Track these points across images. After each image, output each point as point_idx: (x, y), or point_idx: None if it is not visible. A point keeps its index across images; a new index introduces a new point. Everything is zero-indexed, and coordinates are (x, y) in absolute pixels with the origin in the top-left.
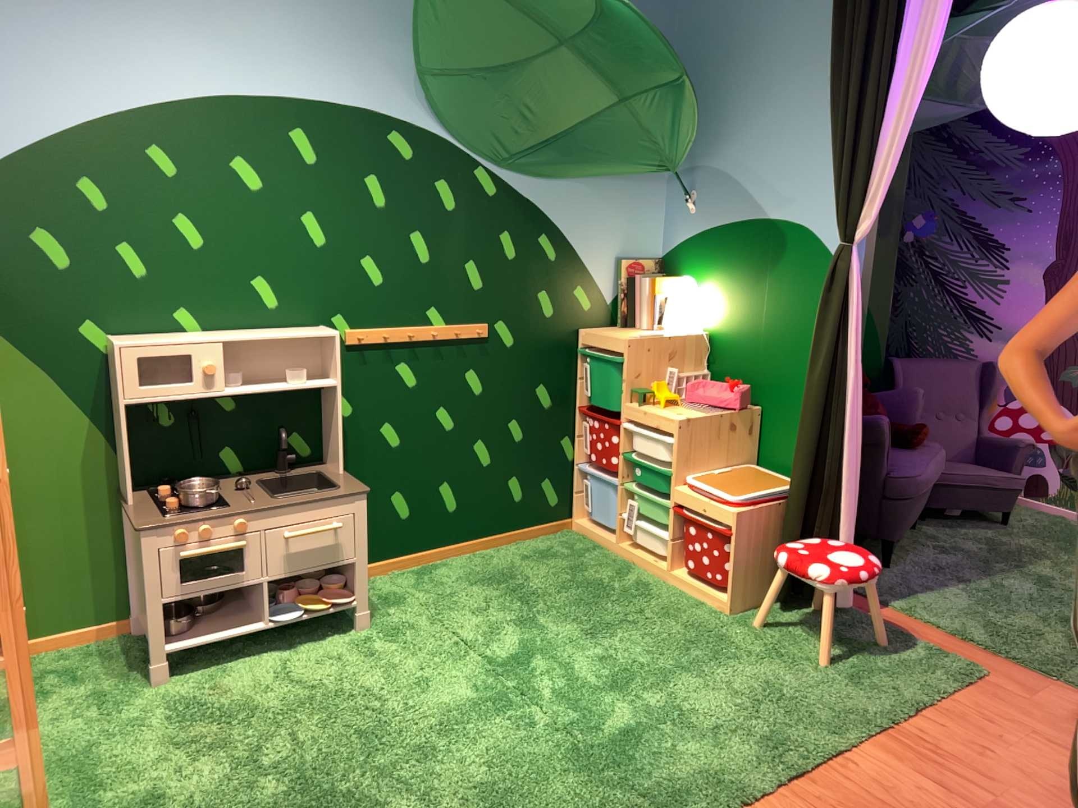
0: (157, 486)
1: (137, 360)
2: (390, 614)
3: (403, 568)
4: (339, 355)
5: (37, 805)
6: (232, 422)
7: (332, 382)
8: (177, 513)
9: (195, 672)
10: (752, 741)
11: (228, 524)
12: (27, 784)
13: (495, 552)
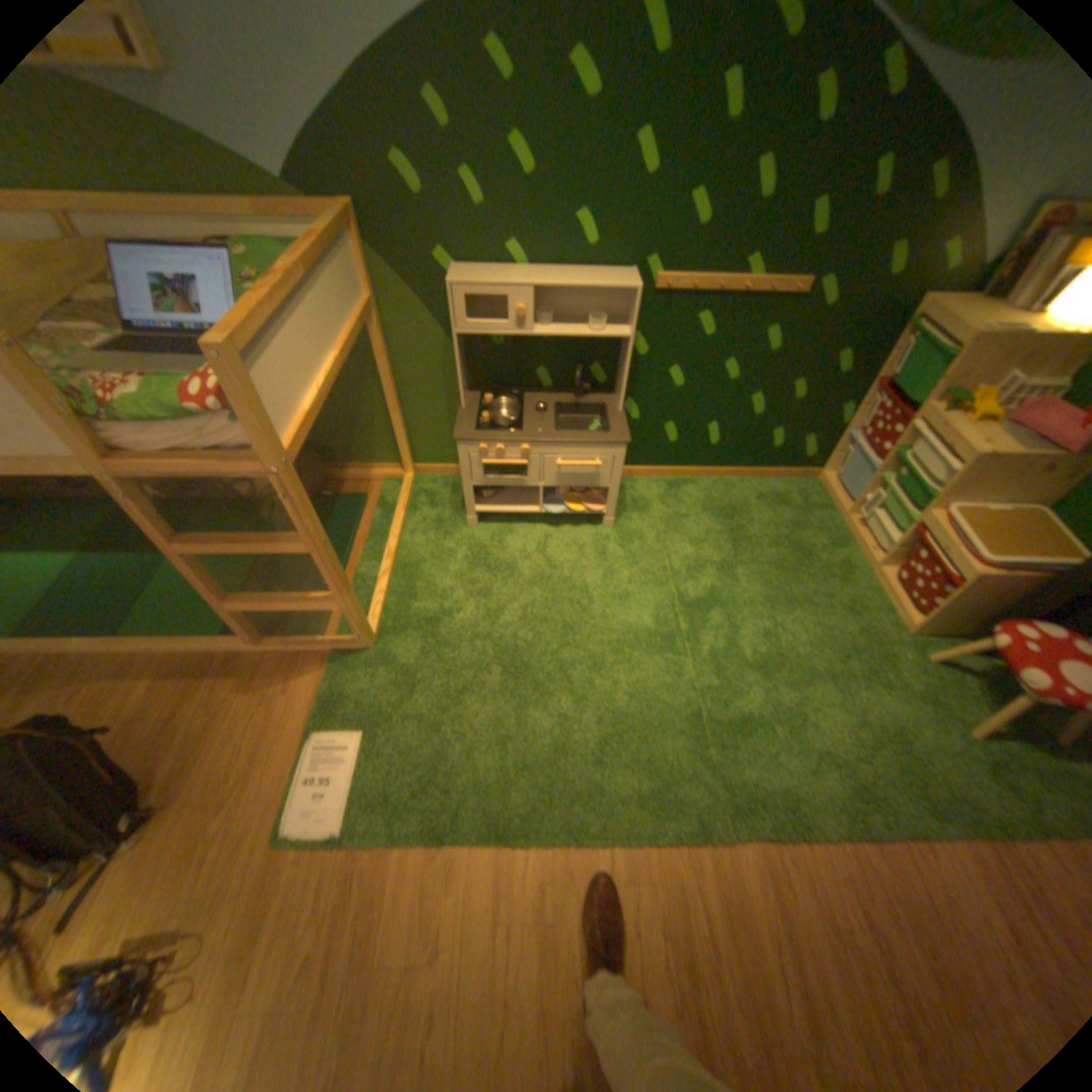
0: (488, 392)
1: (463, 299)
2: (632, 520)
3: (661, 476)
4: (645, 301)
5: (379, 601)
6: (546, 350)
7: (626, 335)
8: (488, 428)
9: (494, 526)
10: (850, 786)
11: (517, 449)
12: (381, 581)
13: (738, 483)
